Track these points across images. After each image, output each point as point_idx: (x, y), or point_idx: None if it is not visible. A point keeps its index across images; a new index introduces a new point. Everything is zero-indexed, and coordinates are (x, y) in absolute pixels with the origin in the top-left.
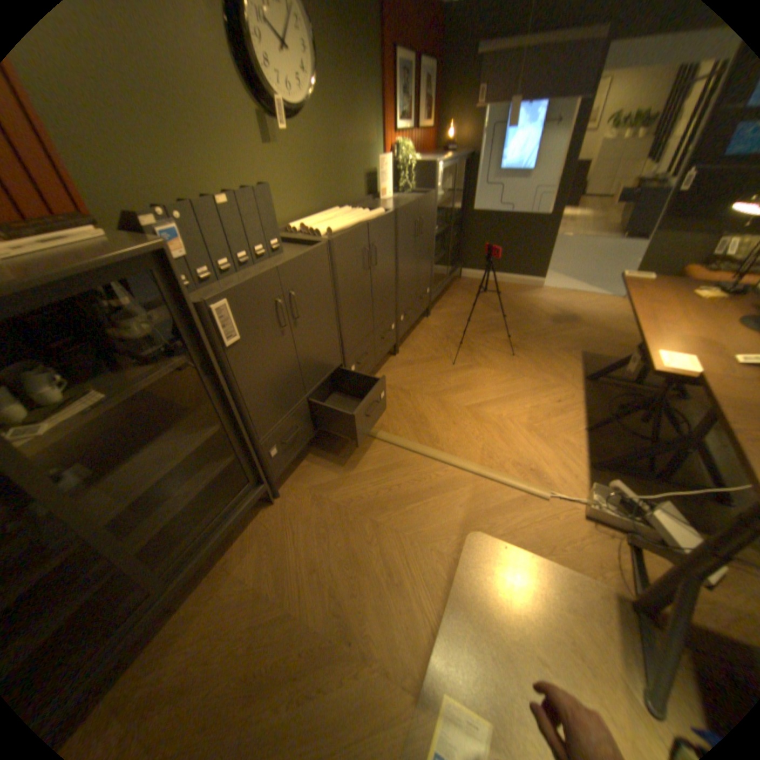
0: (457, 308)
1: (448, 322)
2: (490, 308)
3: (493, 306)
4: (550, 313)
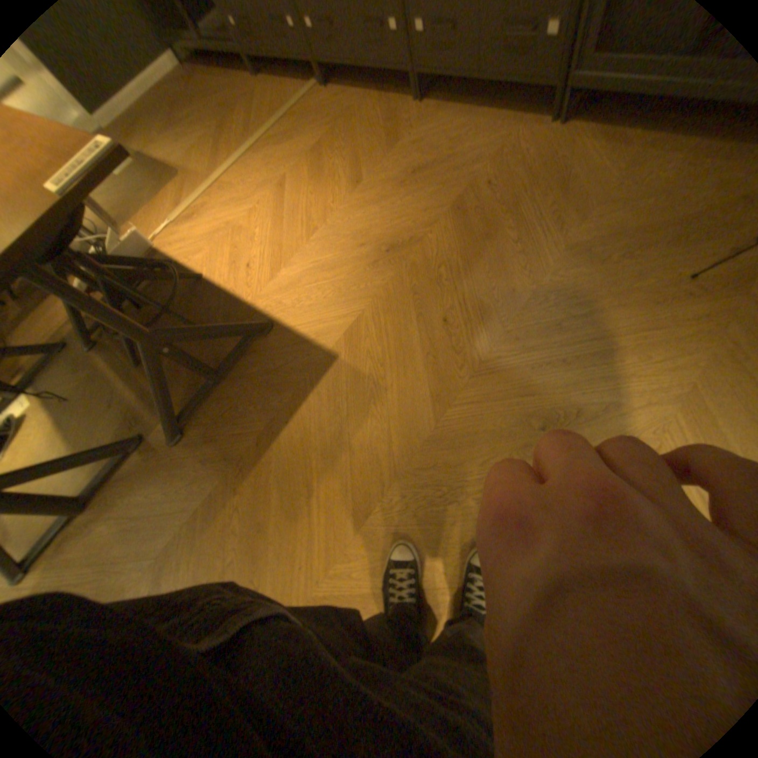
0: (615, 171)
1: (526, 156)
2: (606, 240)
3: (619, 247)
4: (551, 383)
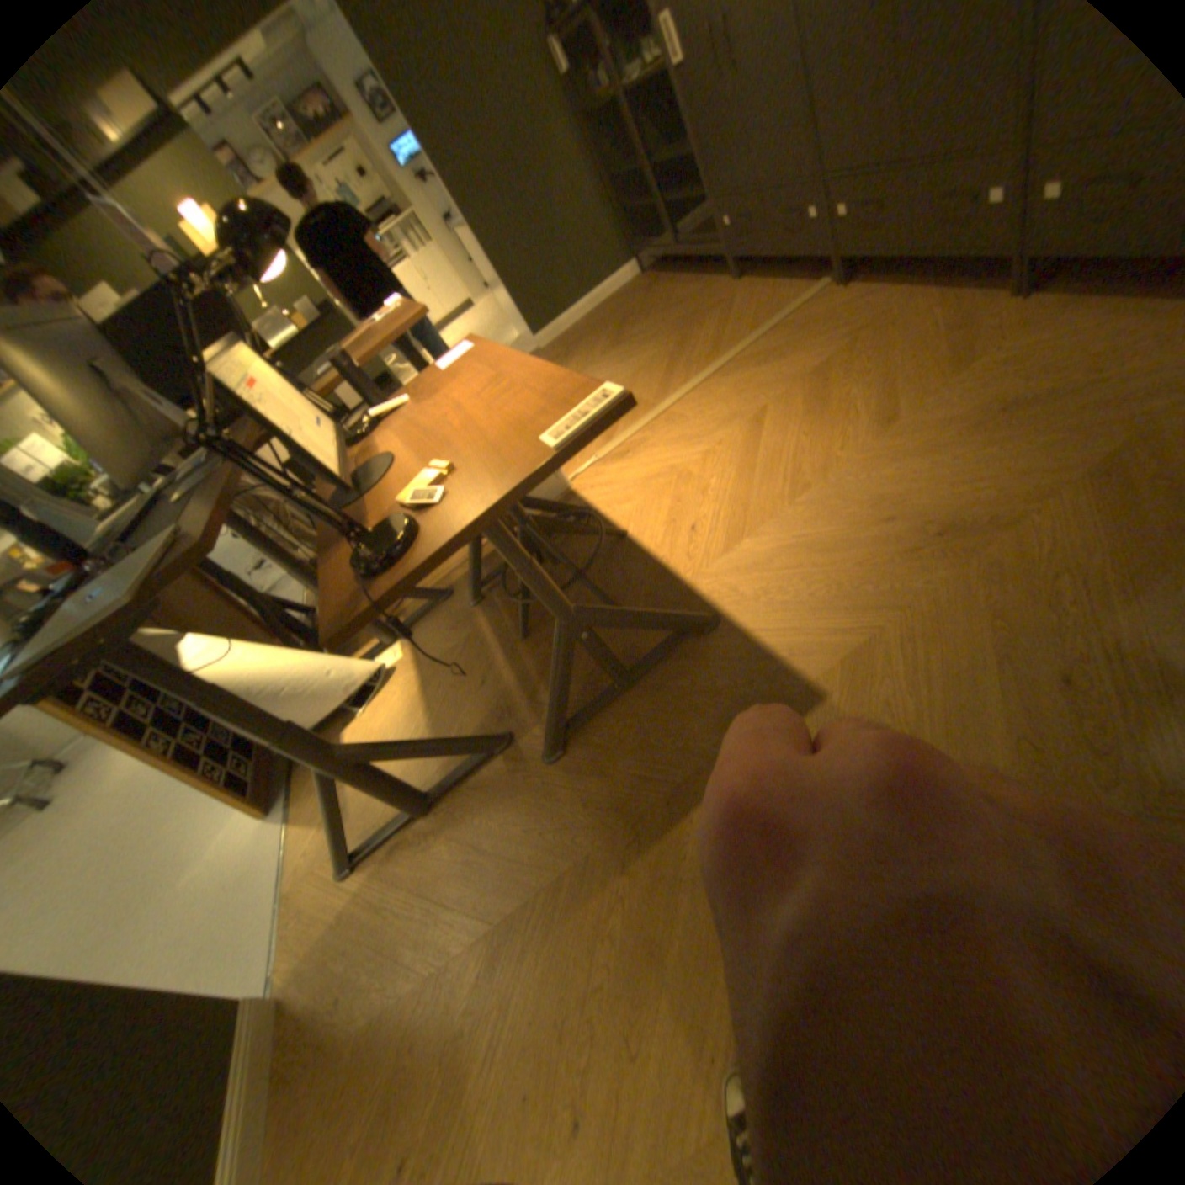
0: None
1: None
2: None
3: None
4: None
